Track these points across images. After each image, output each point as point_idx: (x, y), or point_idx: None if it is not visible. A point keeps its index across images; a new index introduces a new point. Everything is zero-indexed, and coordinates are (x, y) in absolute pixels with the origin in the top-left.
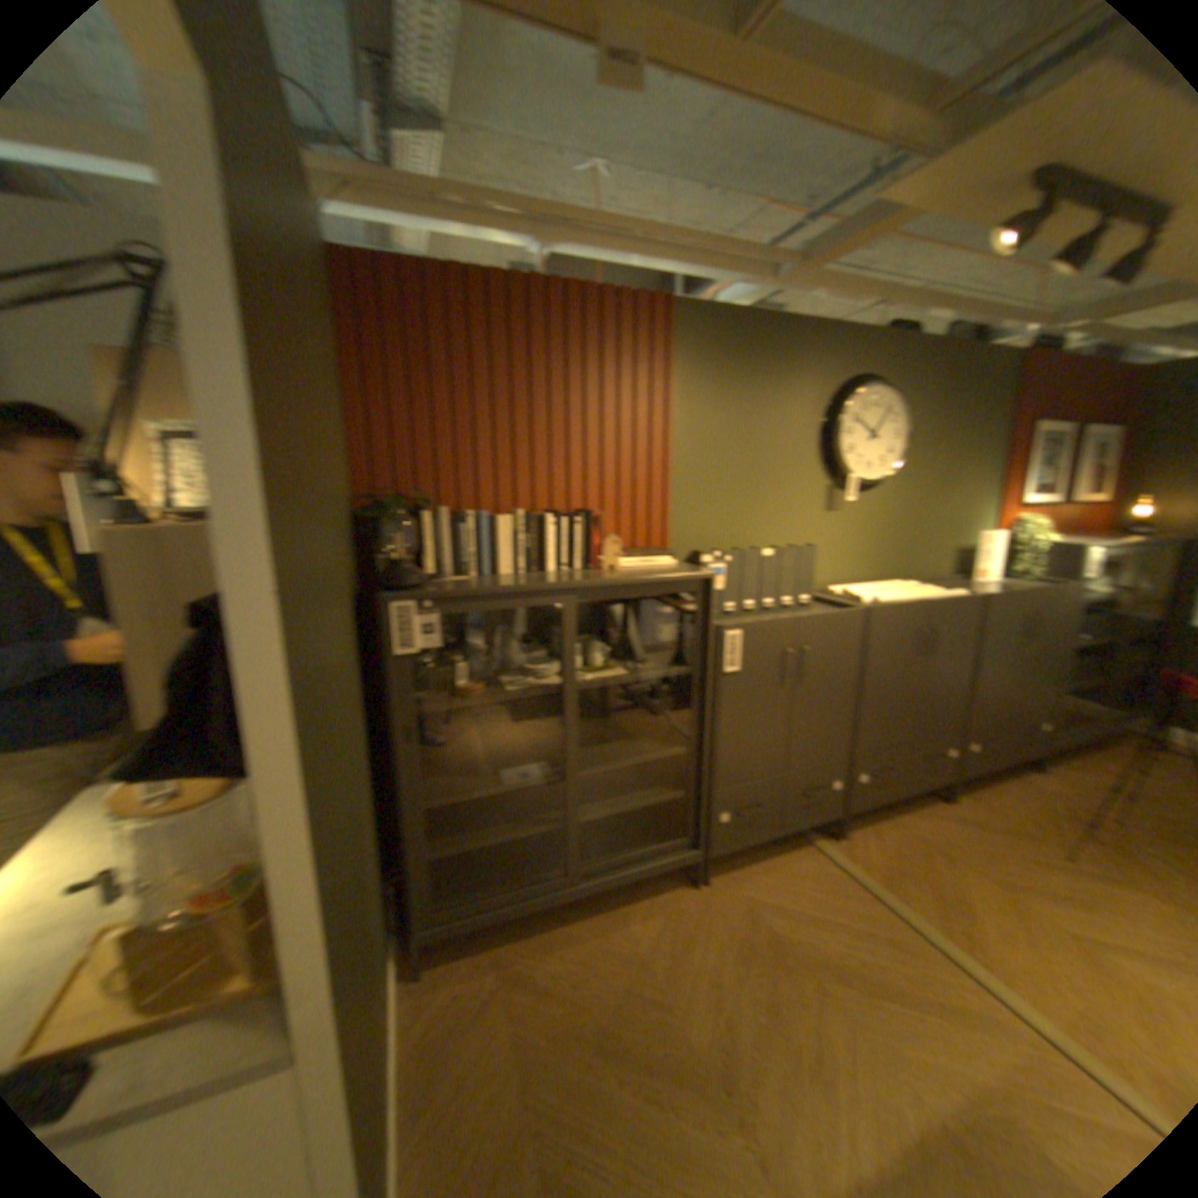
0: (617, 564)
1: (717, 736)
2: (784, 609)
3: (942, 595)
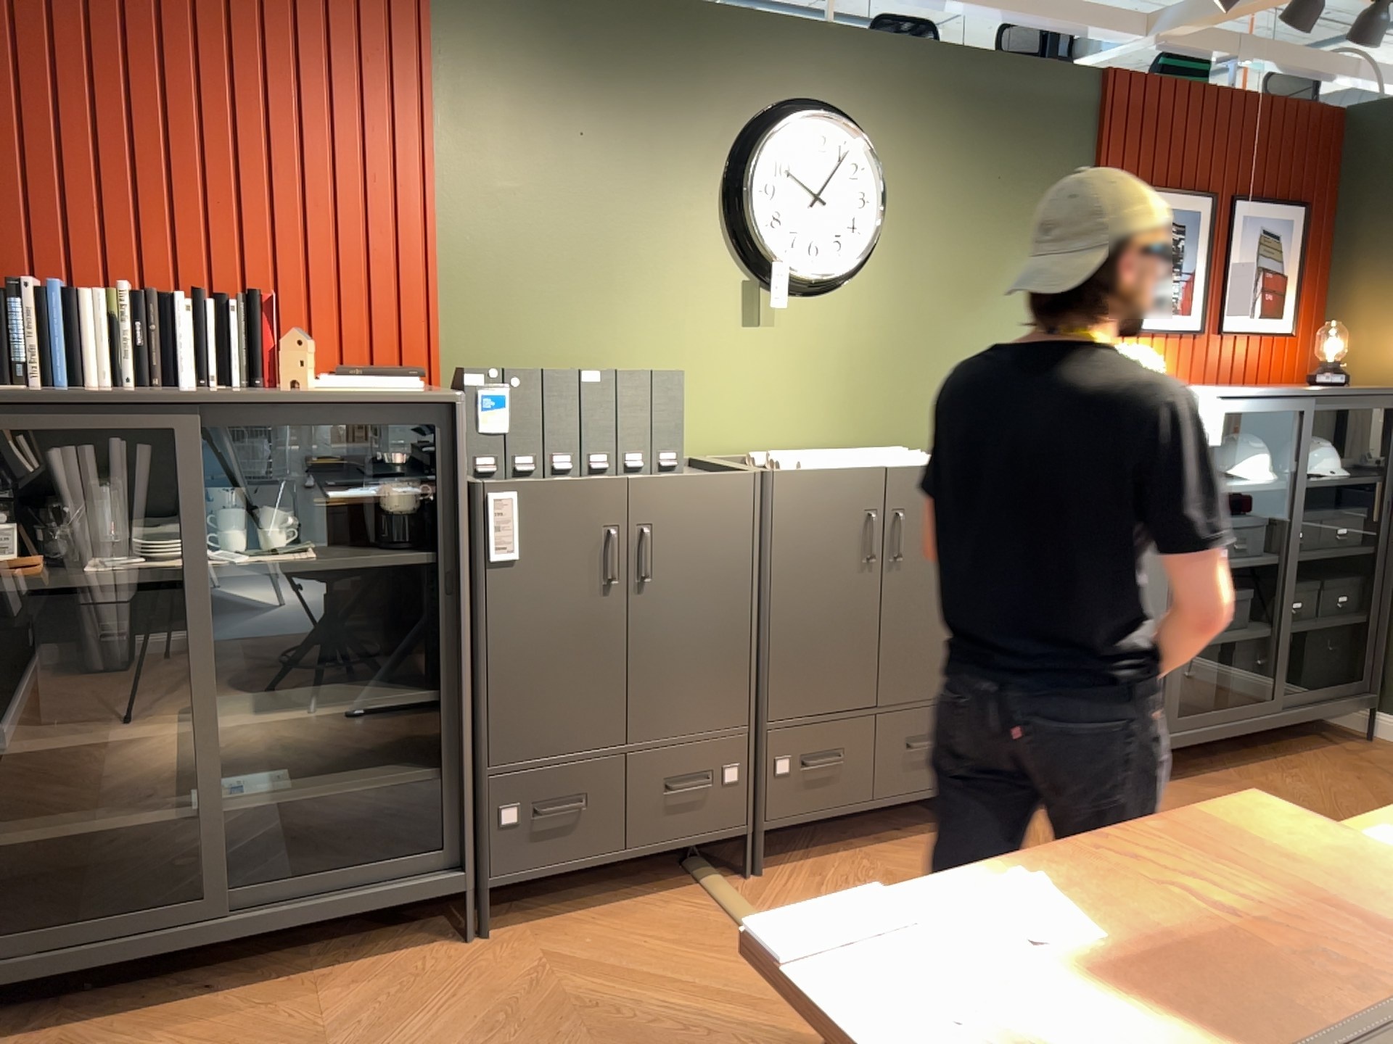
0: (314, 381)
1: (486, 670)
2: (632, 472)
3: (924, 462)
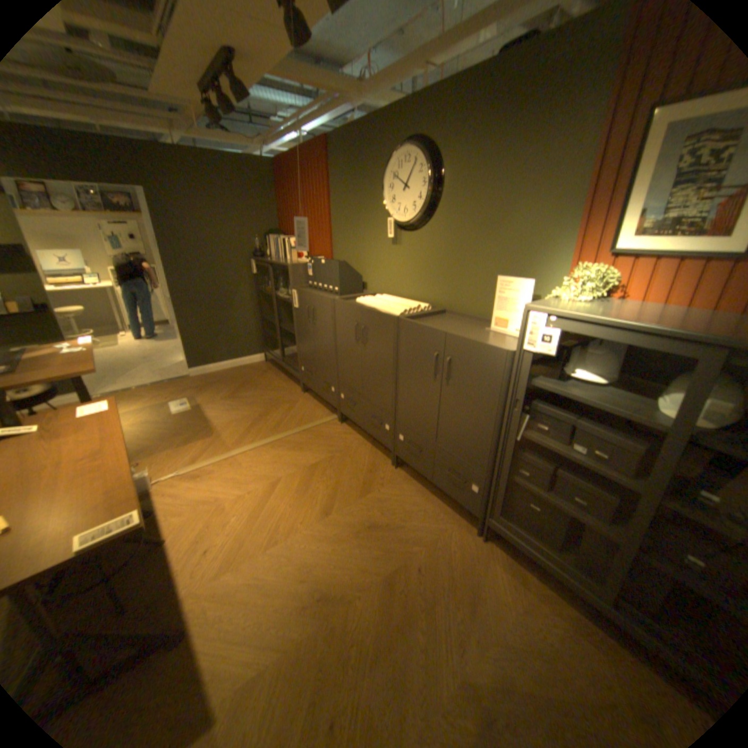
0: (296, 259)
1: (297, 333)
2: (331, 292)
3: (385, 310)
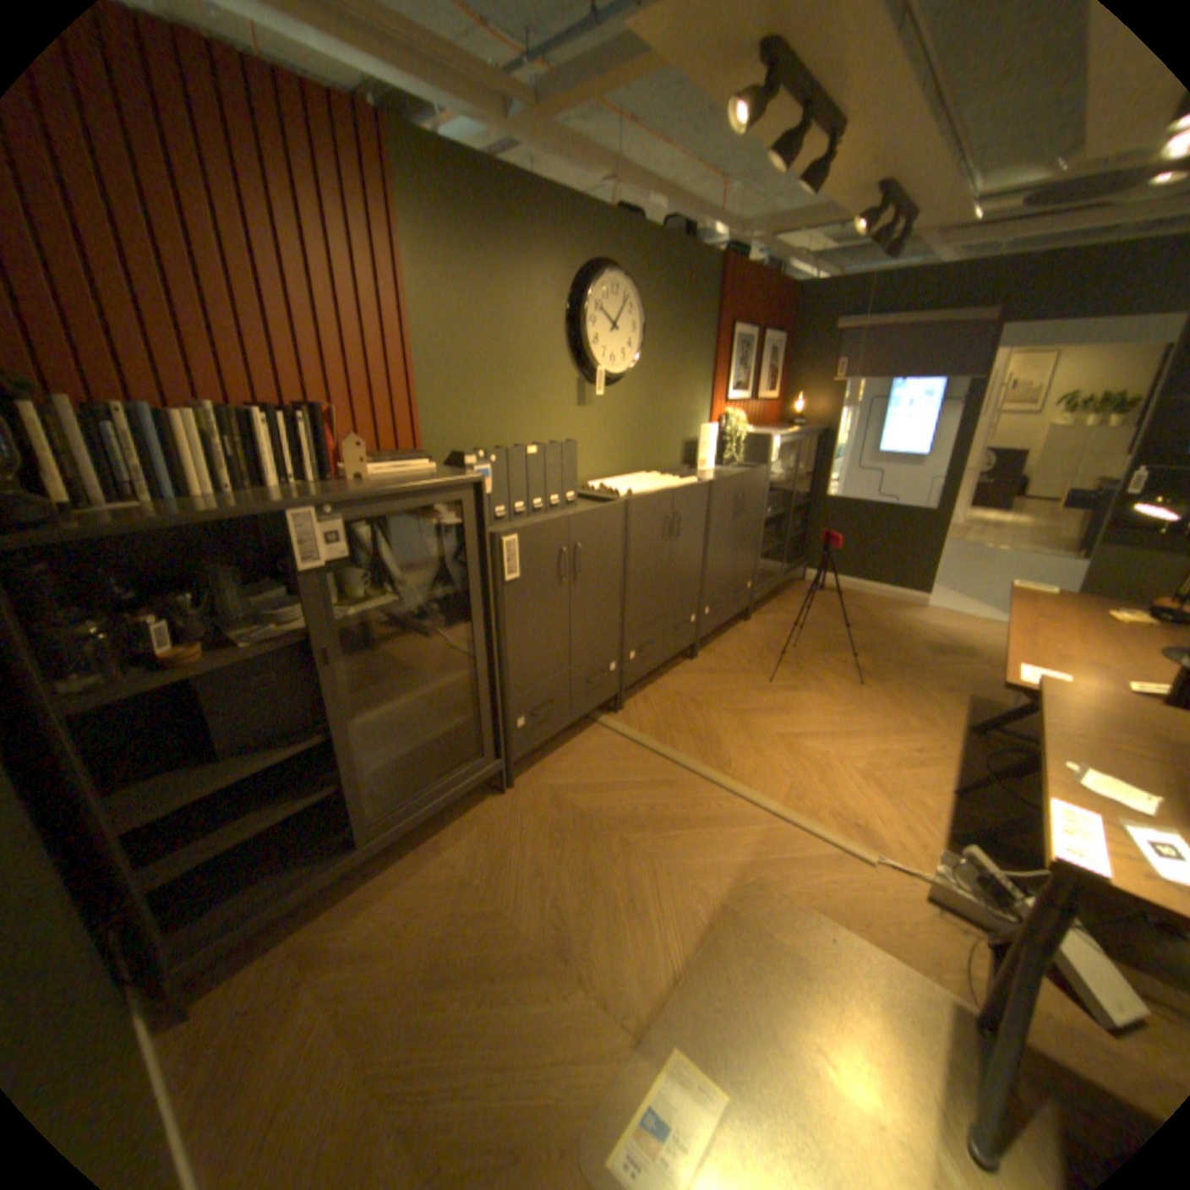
0: (368, 471)
1: (507, 646)
2: (554, 508)
3: (680, 484)
